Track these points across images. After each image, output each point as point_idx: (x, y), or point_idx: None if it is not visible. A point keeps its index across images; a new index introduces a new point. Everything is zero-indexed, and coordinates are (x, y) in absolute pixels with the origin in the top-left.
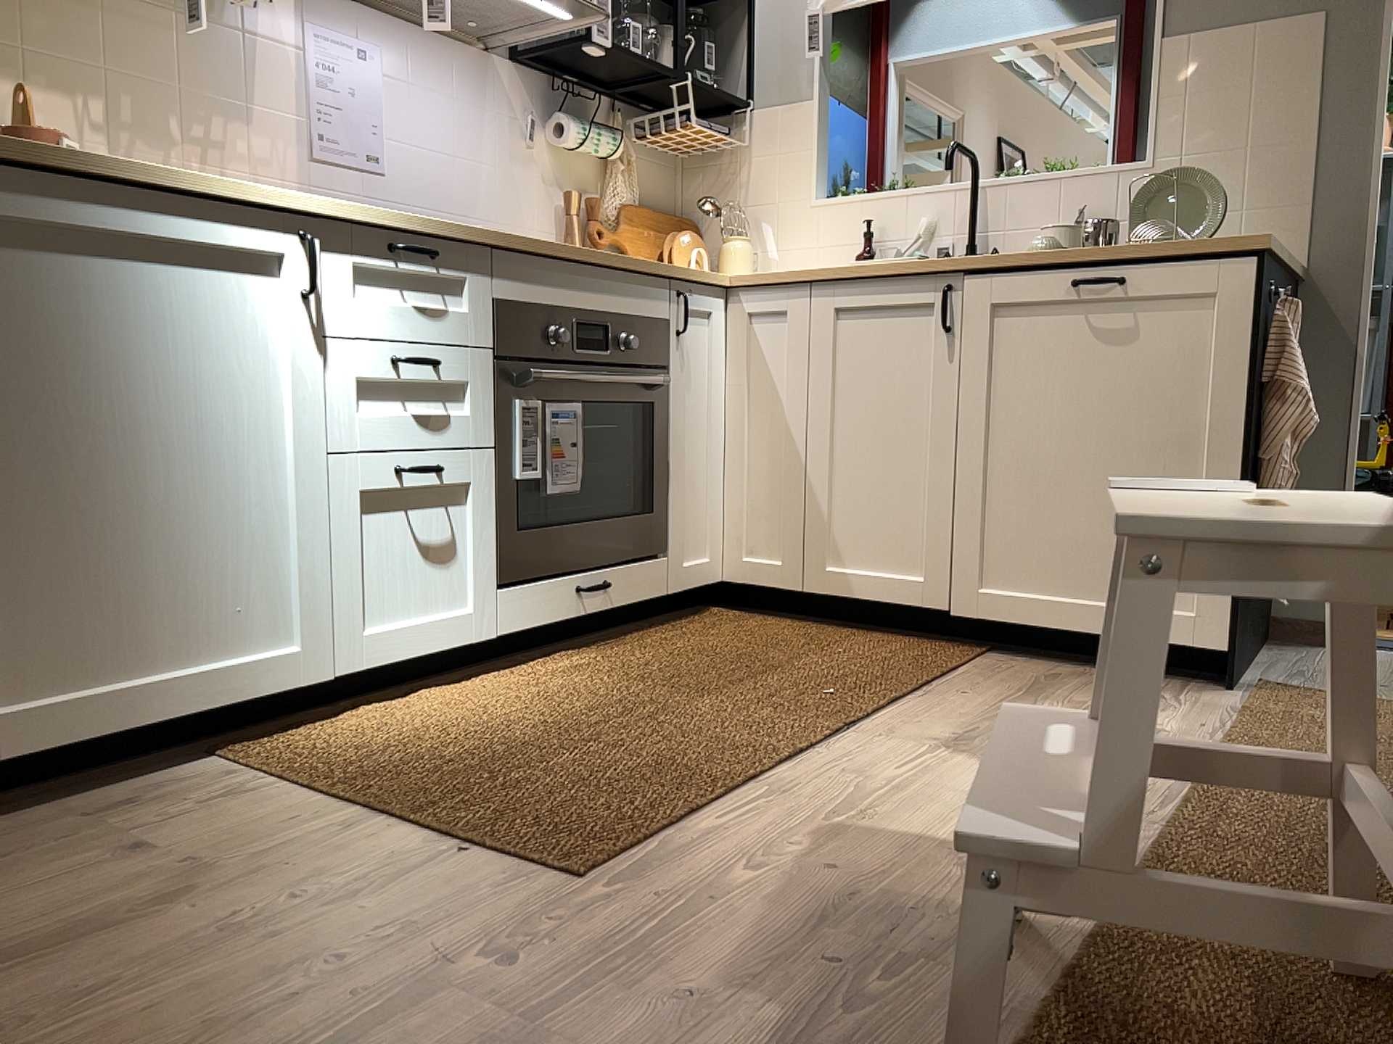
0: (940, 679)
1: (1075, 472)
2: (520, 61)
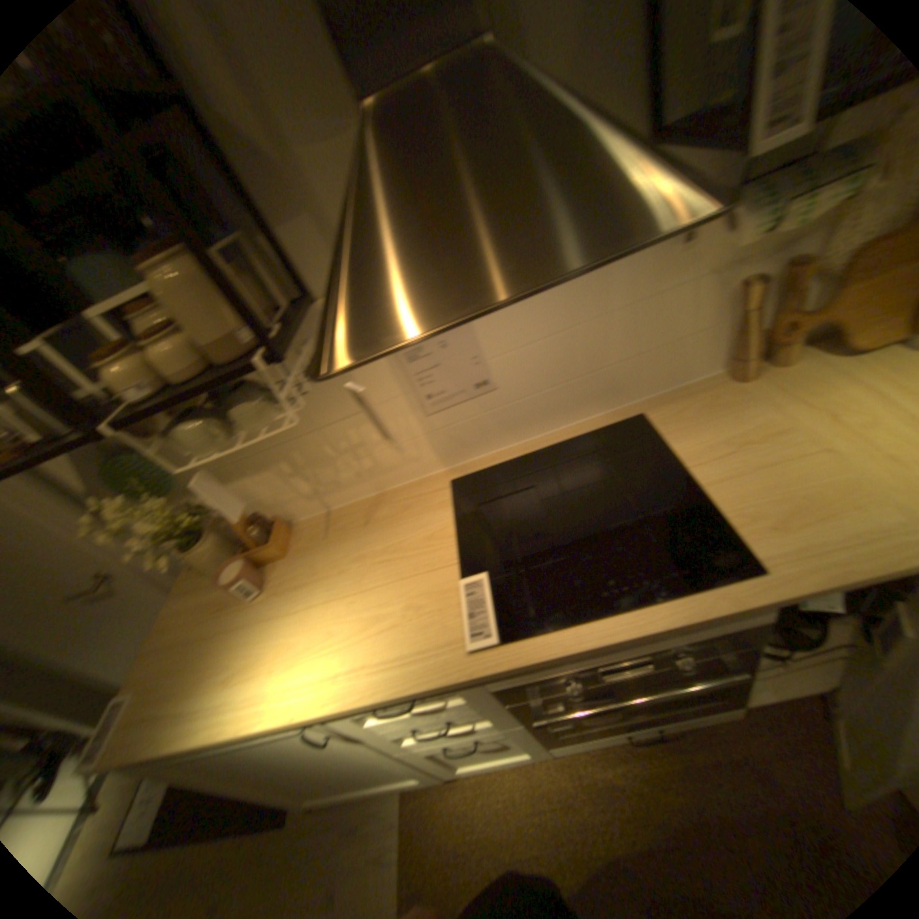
0: None
1: None
2: (658, 135)
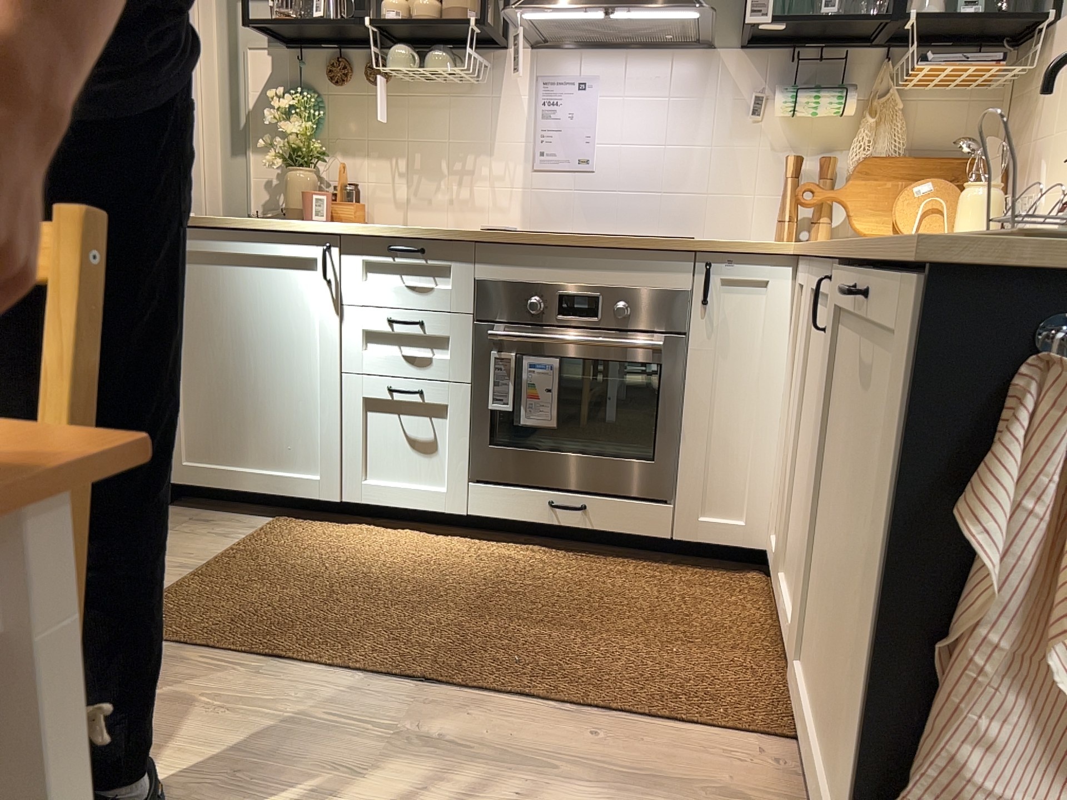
0: (611, 713)
1: (835, 564)
2: (743, 49)
